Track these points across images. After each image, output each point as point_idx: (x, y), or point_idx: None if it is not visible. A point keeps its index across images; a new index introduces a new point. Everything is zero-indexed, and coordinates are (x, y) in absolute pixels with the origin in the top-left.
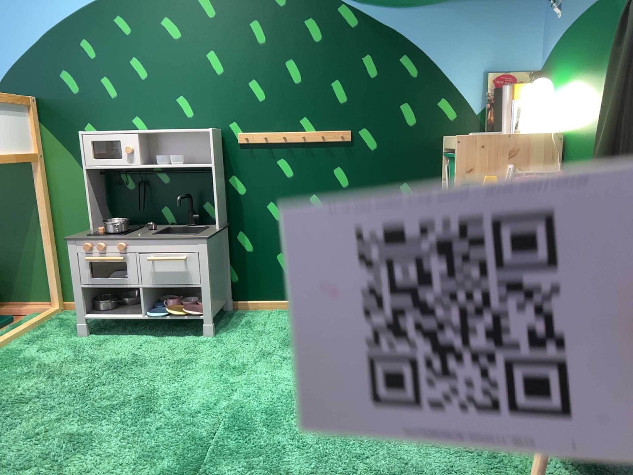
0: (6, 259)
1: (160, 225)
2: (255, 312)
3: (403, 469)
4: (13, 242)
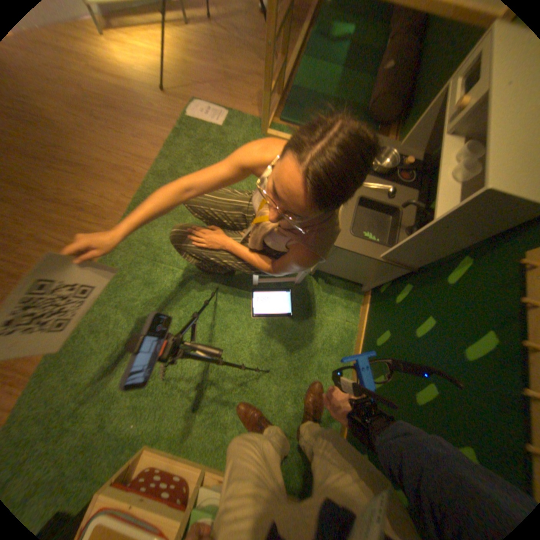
0: (420, 111)
1: (417, 205)
2: (356, 314)
3: (115, 359)
4: (431, 102)
